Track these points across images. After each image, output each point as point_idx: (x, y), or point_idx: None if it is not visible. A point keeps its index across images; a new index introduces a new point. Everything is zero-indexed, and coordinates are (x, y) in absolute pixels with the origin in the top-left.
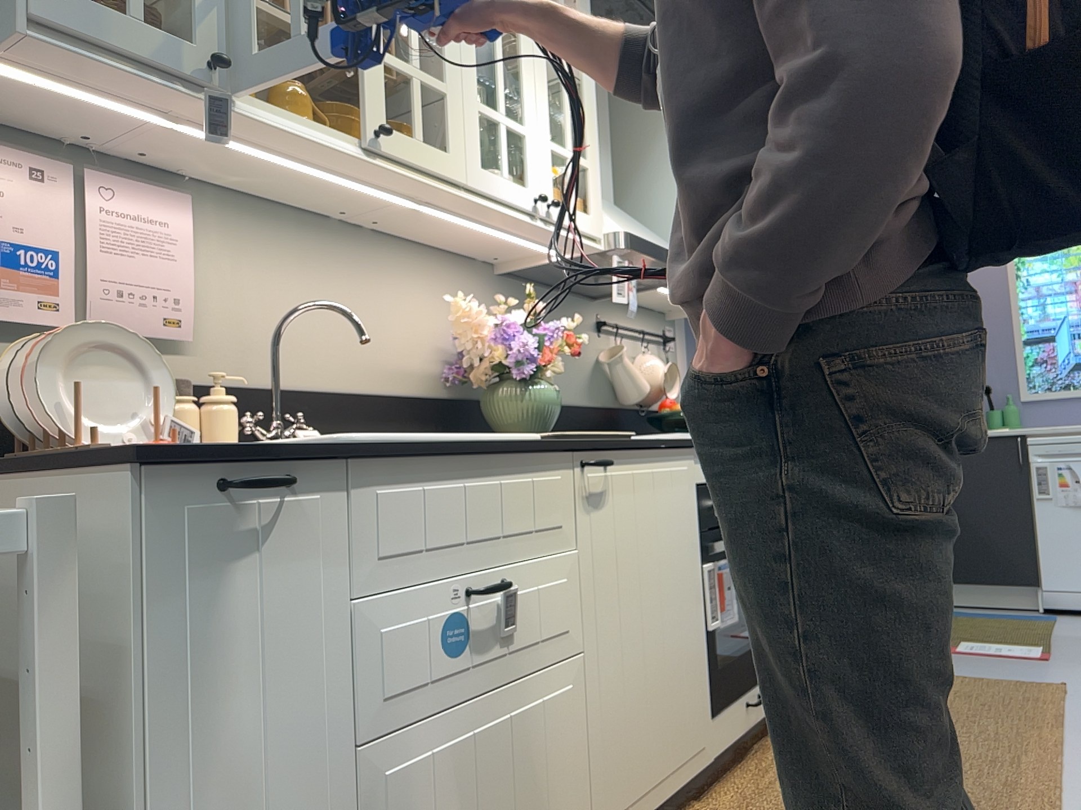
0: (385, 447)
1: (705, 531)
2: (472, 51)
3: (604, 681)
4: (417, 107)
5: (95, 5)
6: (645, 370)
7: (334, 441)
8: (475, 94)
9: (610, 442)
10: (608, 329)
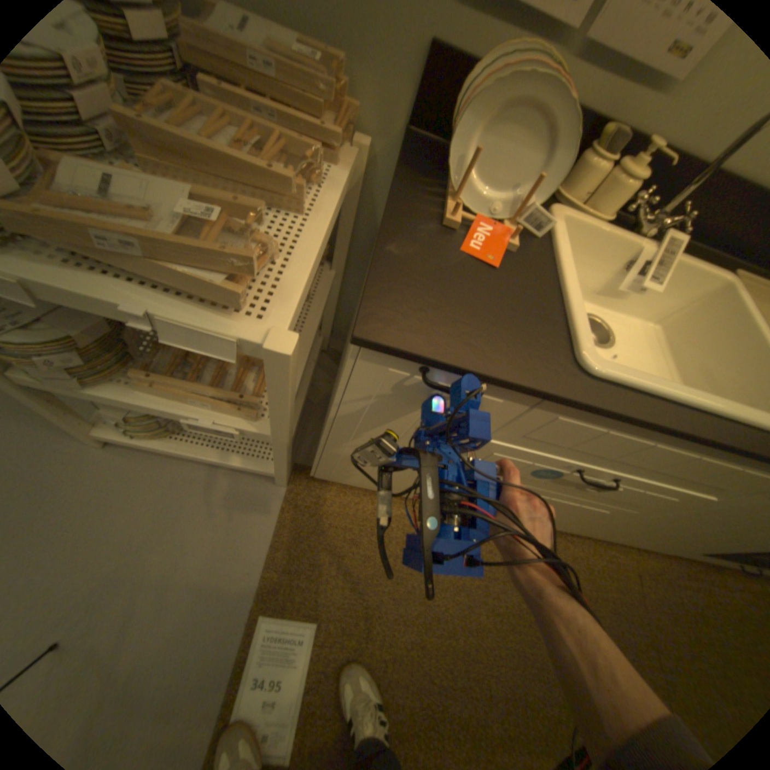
0: (601, 413)
1: None
2: None
3: (641, 523)
4: None
5: None
6: None
7: (581, 363)
8: None
9: None
10: None
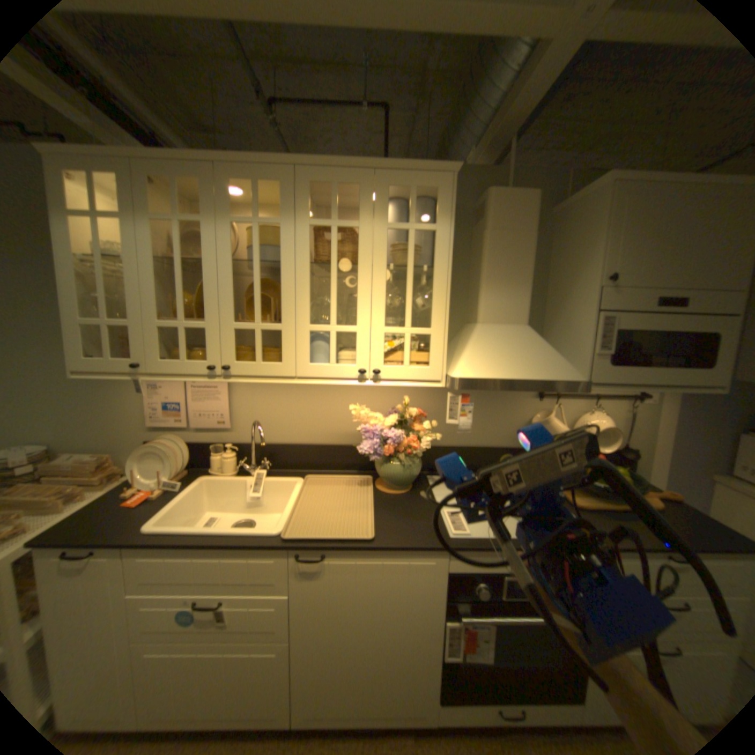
0: (137, 547)
1: (455, 603)
2: (306, 296)
3: (307, 660)
4: (258, 346)
5: (94, 360)
6: (591, 424)
7: (141, 531)
8: (307, 322)
9: (326, 547)
10: (549, 396)
